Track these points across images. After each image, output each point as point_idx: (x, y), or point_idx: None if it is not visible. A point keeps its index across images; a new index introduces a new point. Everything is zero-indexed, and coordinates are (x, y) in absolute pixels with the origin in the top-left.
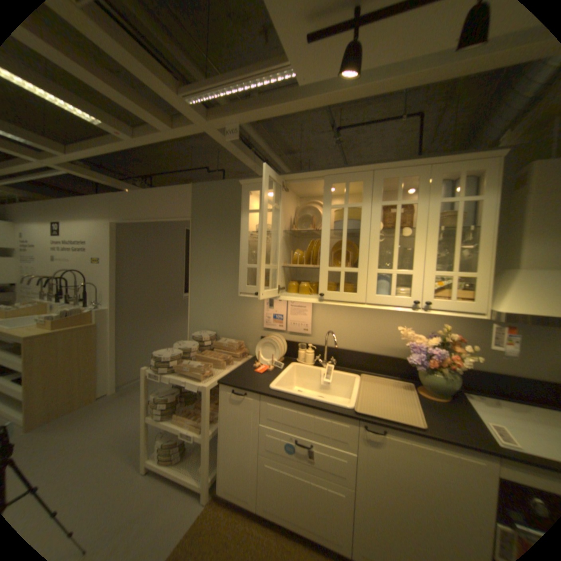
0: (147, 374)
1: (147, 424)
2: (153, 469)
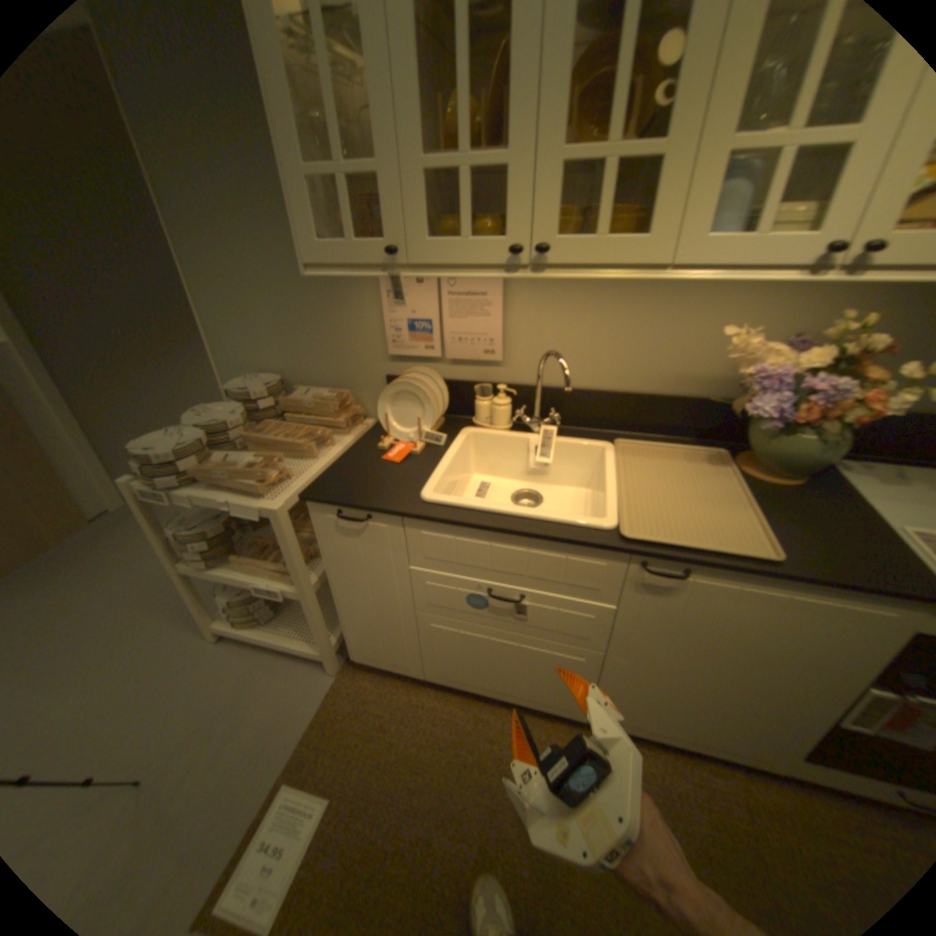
0: (136, 491)
1: (184, 574)
2: (229, 636)
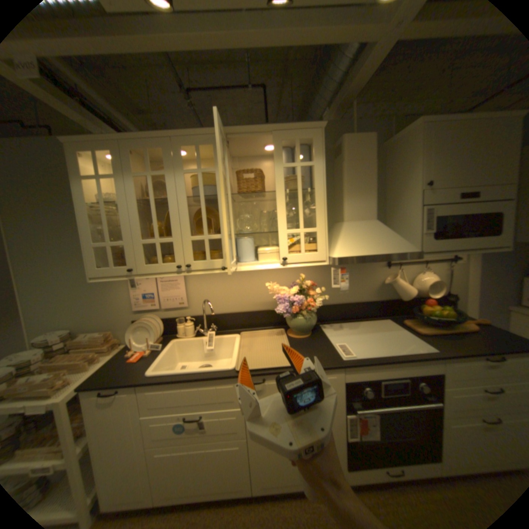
0: None
1: None
2: None
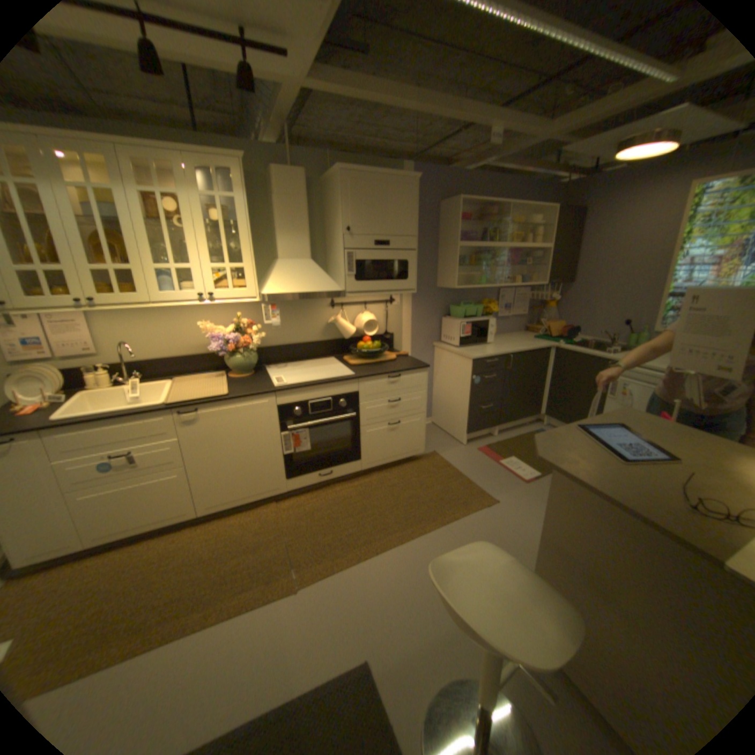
0: None
1: None
2: None
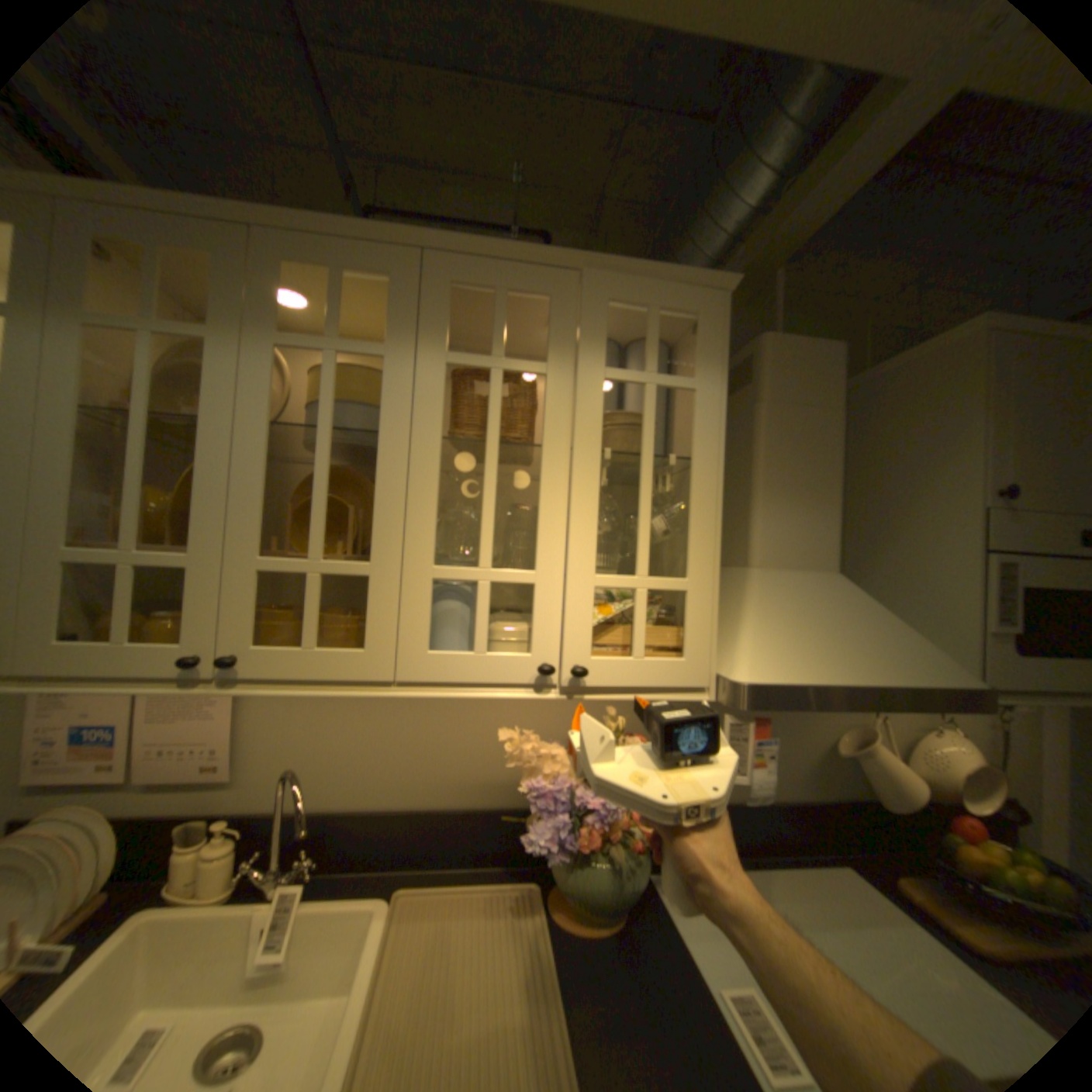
0: None
1: None
2: None
